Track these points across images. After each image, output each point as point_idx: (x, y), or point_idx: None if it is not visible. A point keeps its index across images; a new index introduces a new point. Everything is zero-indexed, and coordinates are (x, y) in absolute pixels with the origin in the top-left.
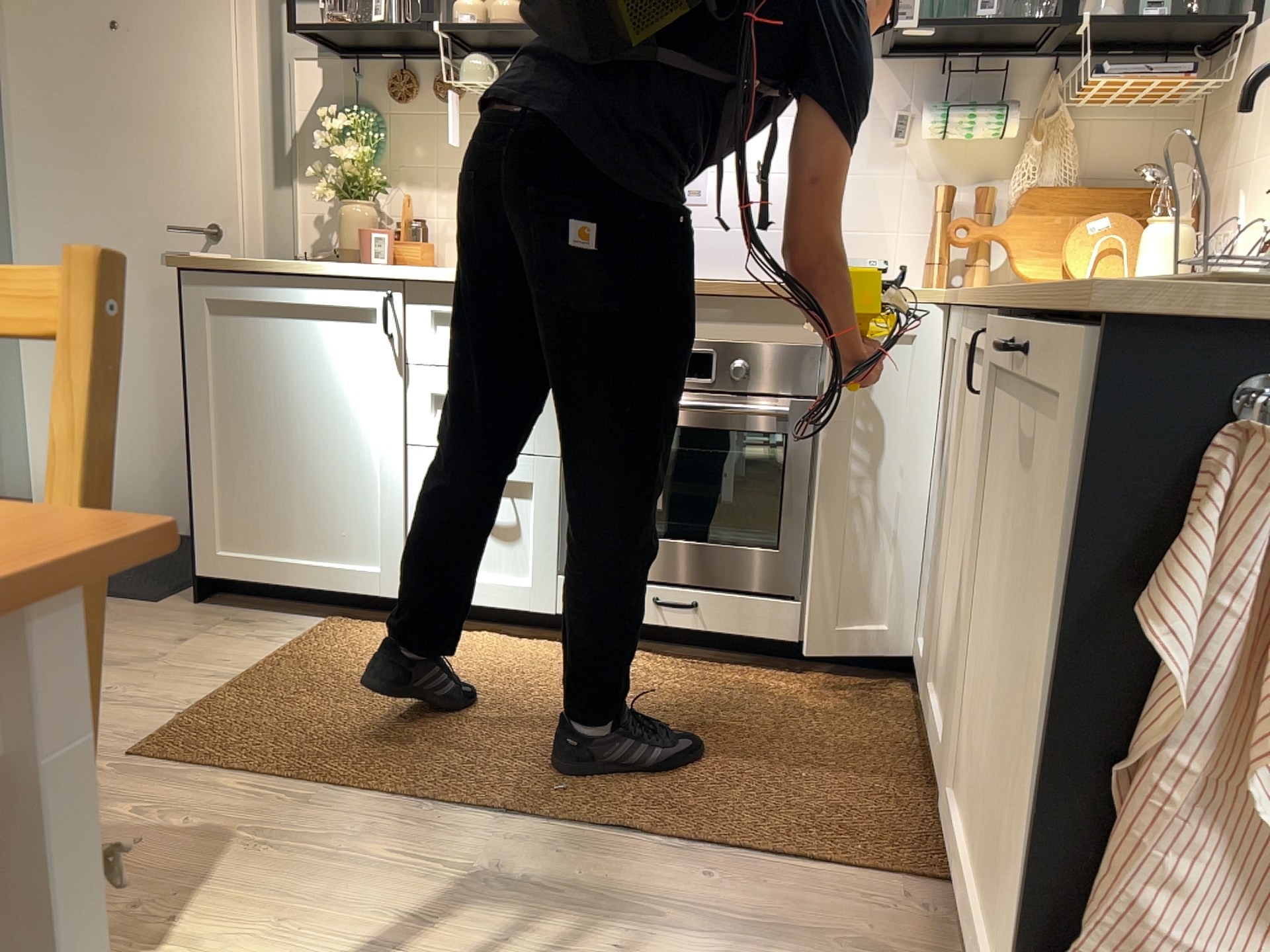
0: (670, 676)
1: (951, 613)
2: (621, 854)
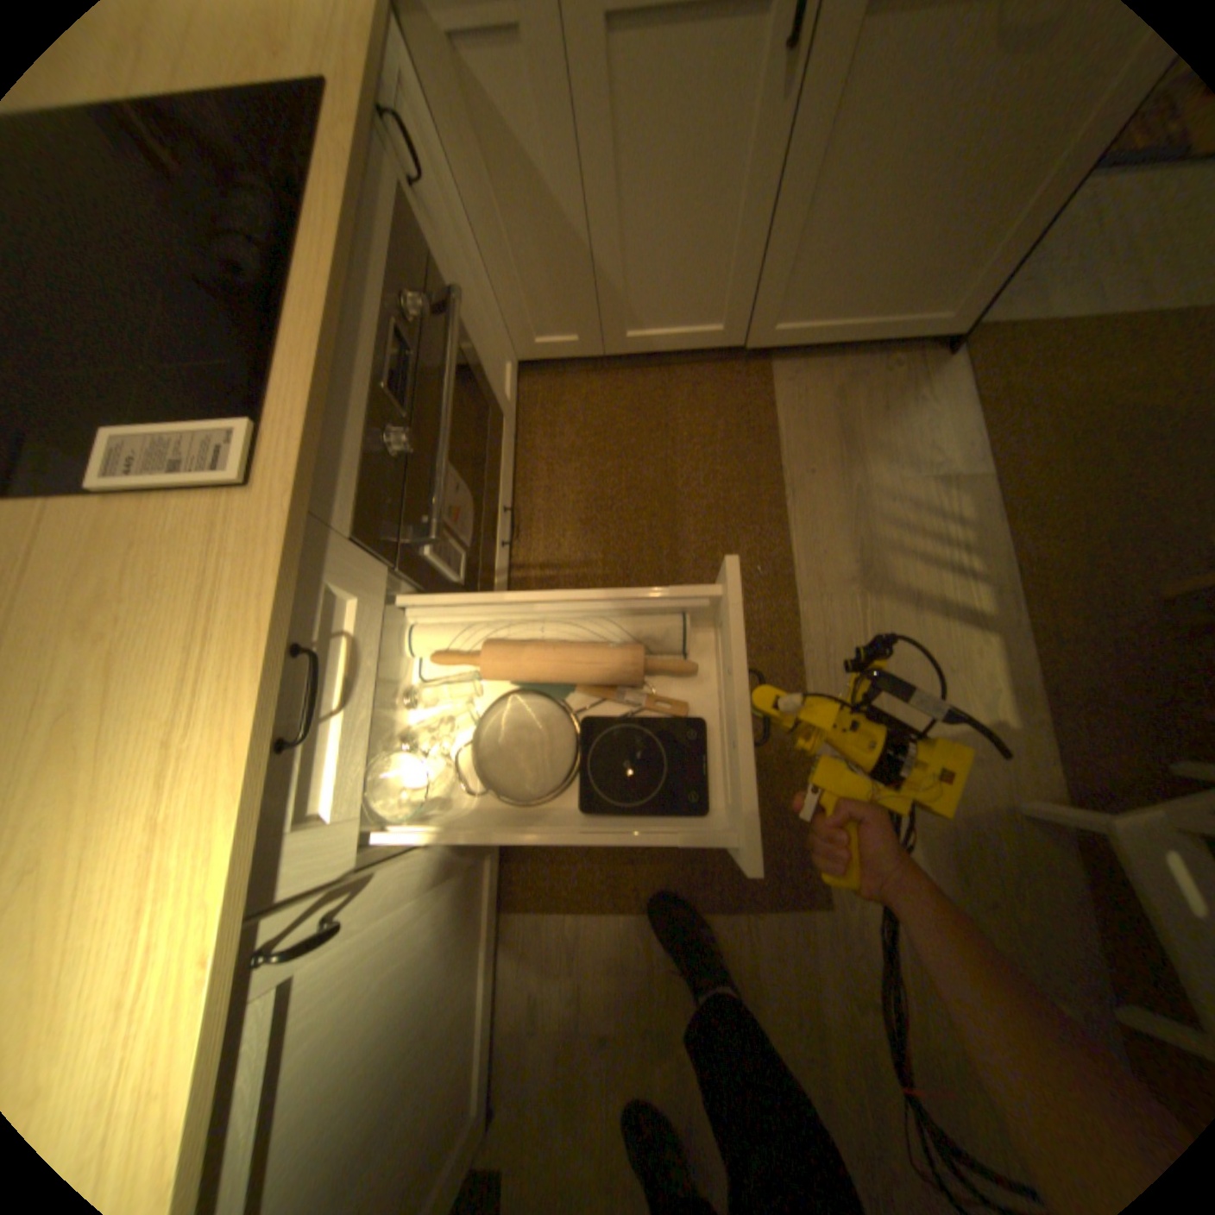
0: (552, 544)
1: (647, 276)
2: (810, 521)
